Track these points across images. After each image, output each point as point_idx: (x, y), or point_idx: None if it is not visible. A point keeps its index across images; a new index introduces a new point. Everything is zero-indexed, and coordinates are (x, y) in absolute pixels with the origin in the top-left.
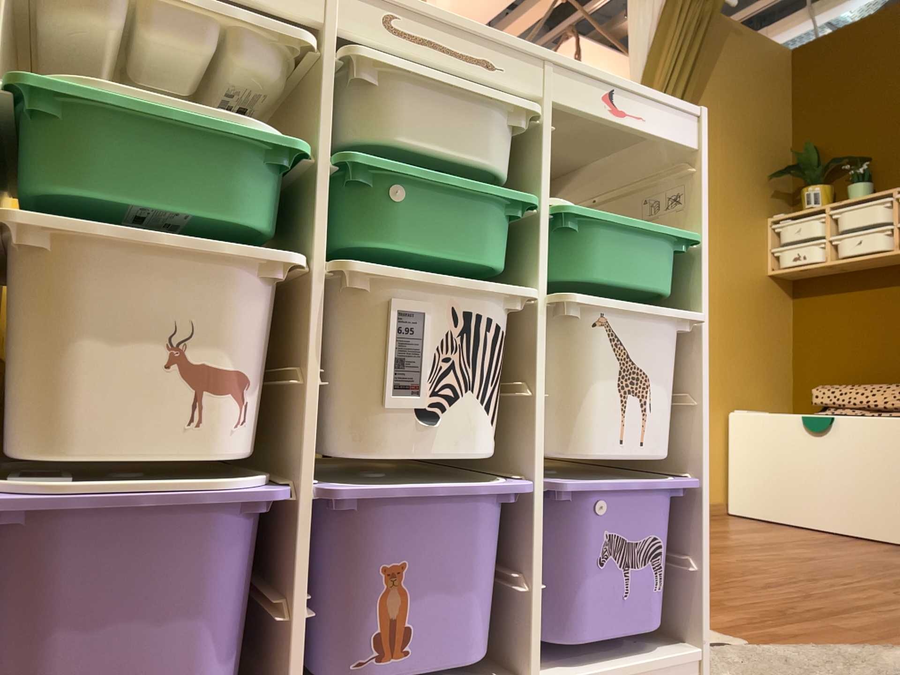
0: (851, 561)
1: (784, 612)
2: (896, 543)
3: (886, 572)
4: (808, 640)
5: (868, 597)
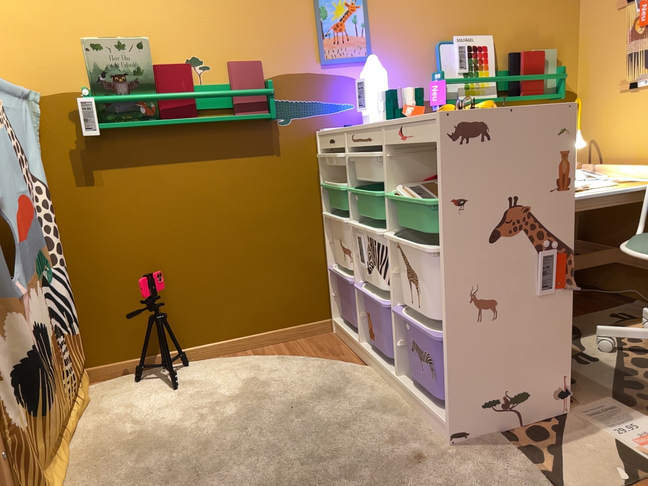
0: None
1: None
2: None
3: None
4: None
5: None
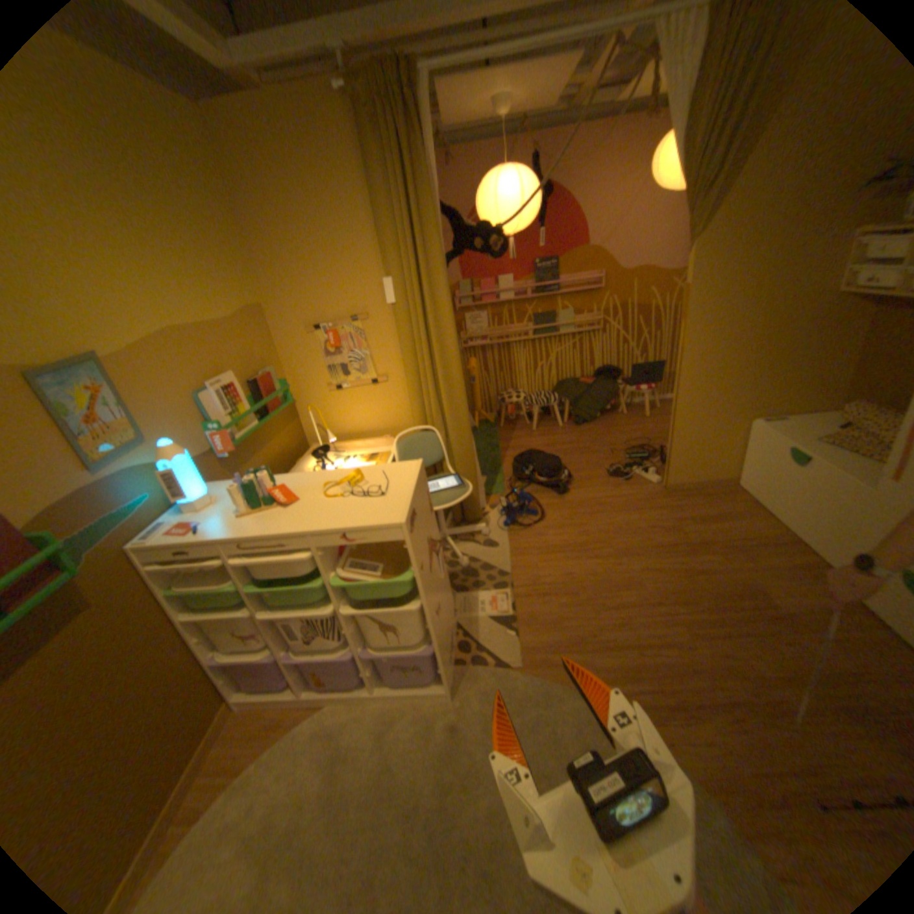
0: (730, 588)
1: (580, 647)
2: (825, 563)
3: (731, 612)
4: (547, 681)
5: (660, 643)
